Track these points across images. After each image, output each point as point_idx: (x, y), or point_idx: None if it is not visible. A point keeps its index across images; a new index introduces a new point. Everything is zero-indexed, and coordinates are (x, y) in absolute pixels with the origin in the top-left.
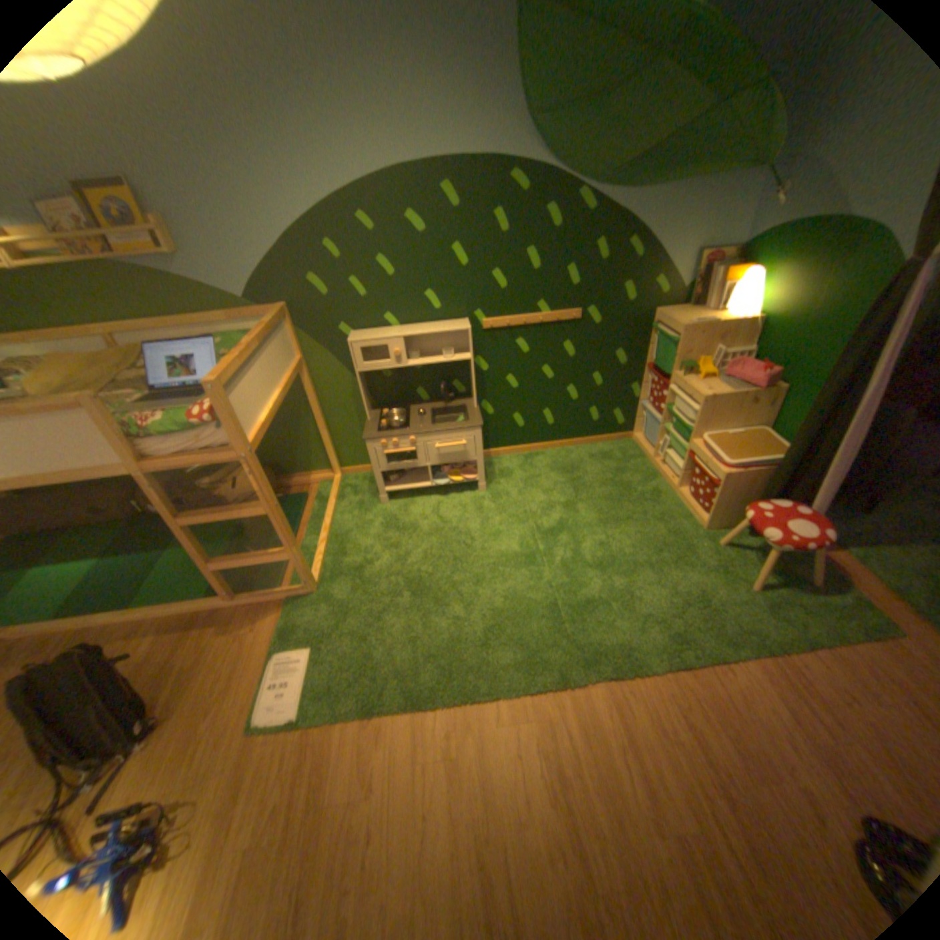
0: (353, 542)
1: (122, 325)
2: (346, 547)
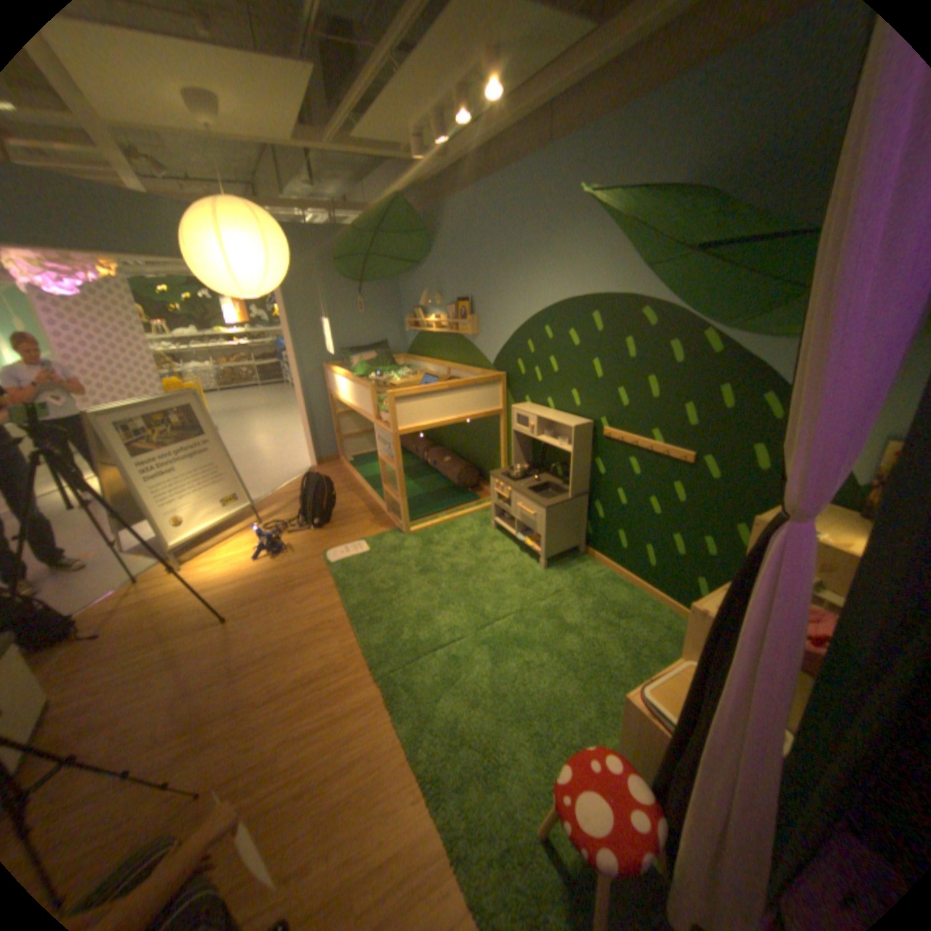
0: (450, 533)
1: (452, 366)
2: (444, 532)
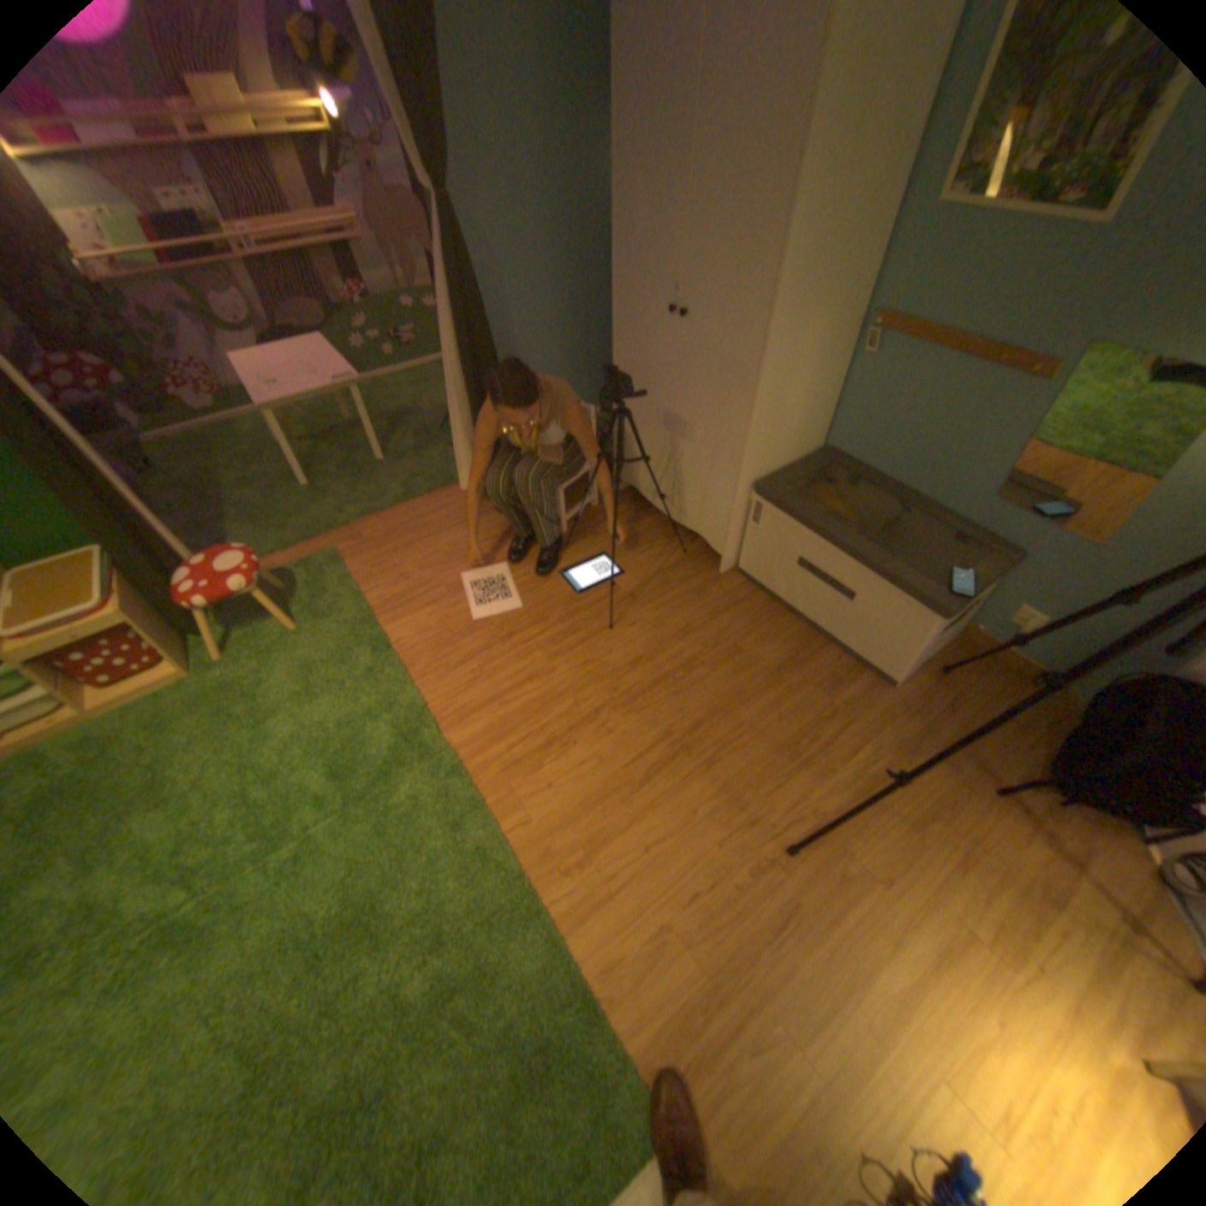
0: None
1: None
2: None
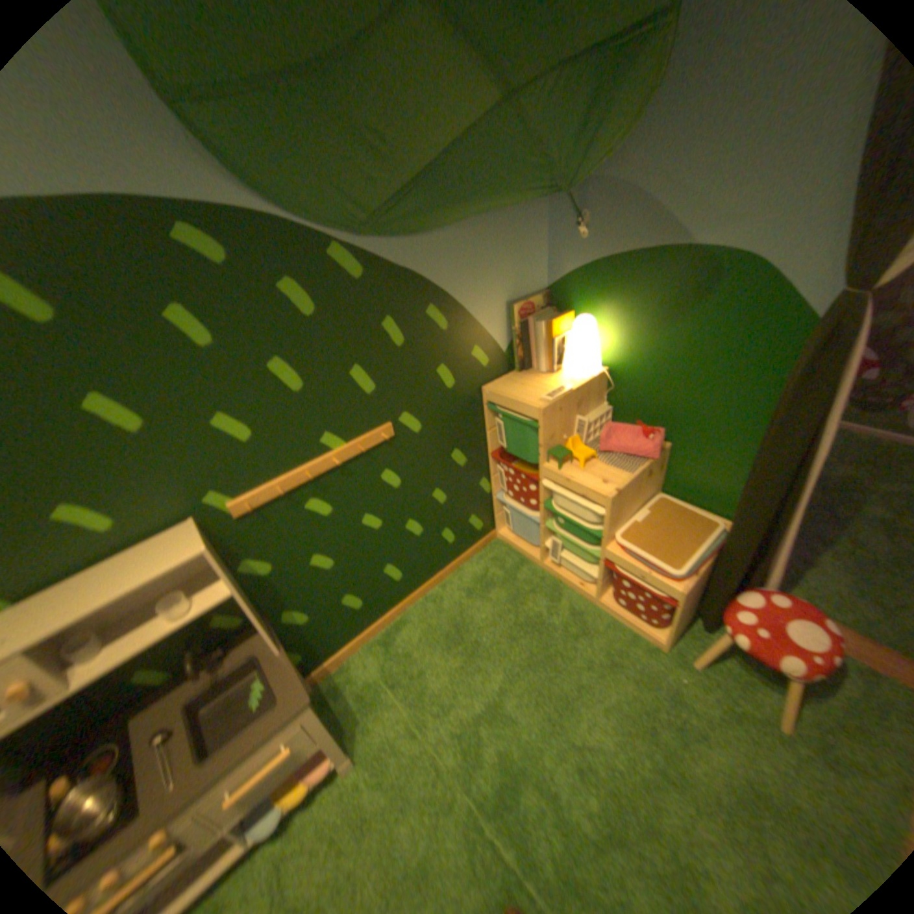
0: None
1: None
2: None
